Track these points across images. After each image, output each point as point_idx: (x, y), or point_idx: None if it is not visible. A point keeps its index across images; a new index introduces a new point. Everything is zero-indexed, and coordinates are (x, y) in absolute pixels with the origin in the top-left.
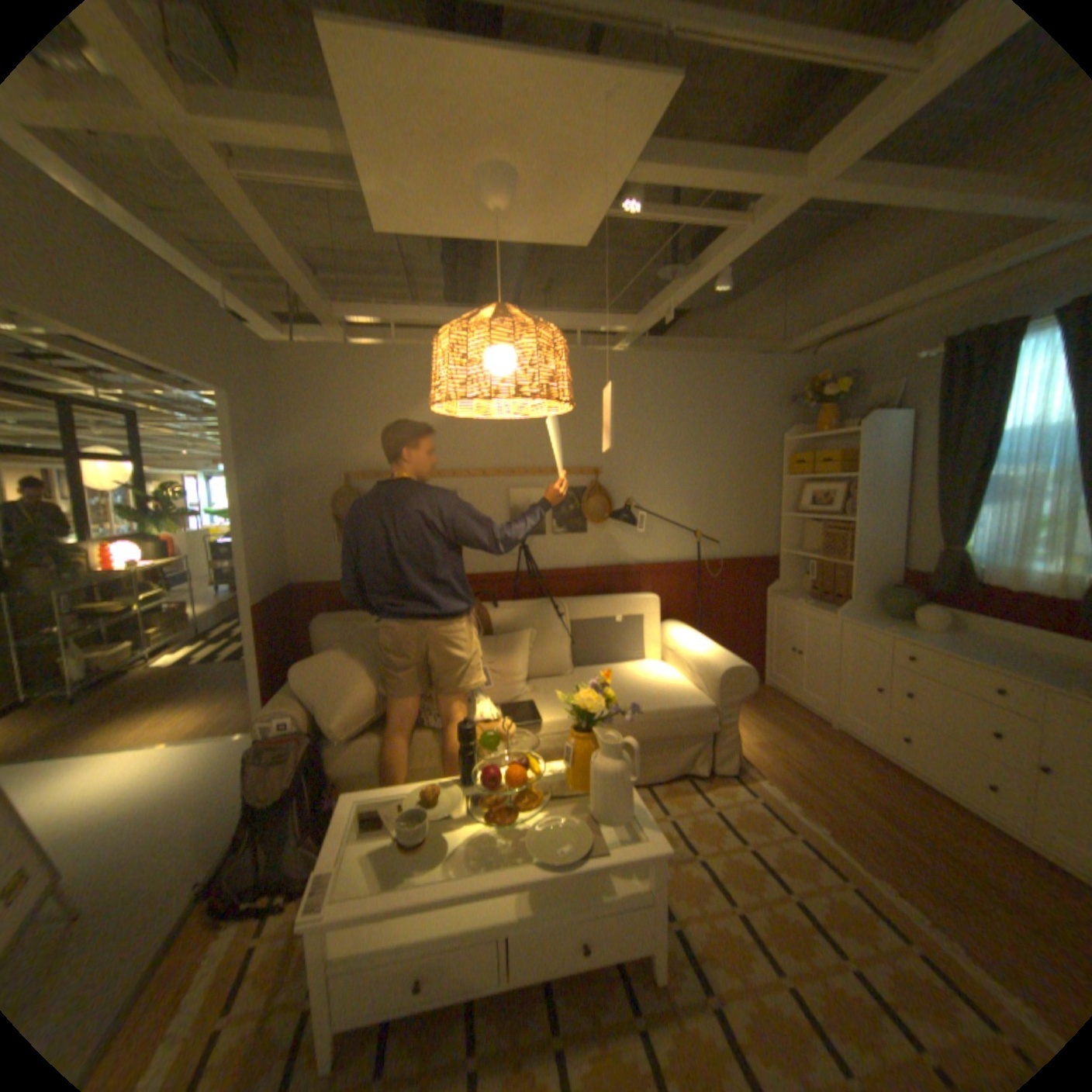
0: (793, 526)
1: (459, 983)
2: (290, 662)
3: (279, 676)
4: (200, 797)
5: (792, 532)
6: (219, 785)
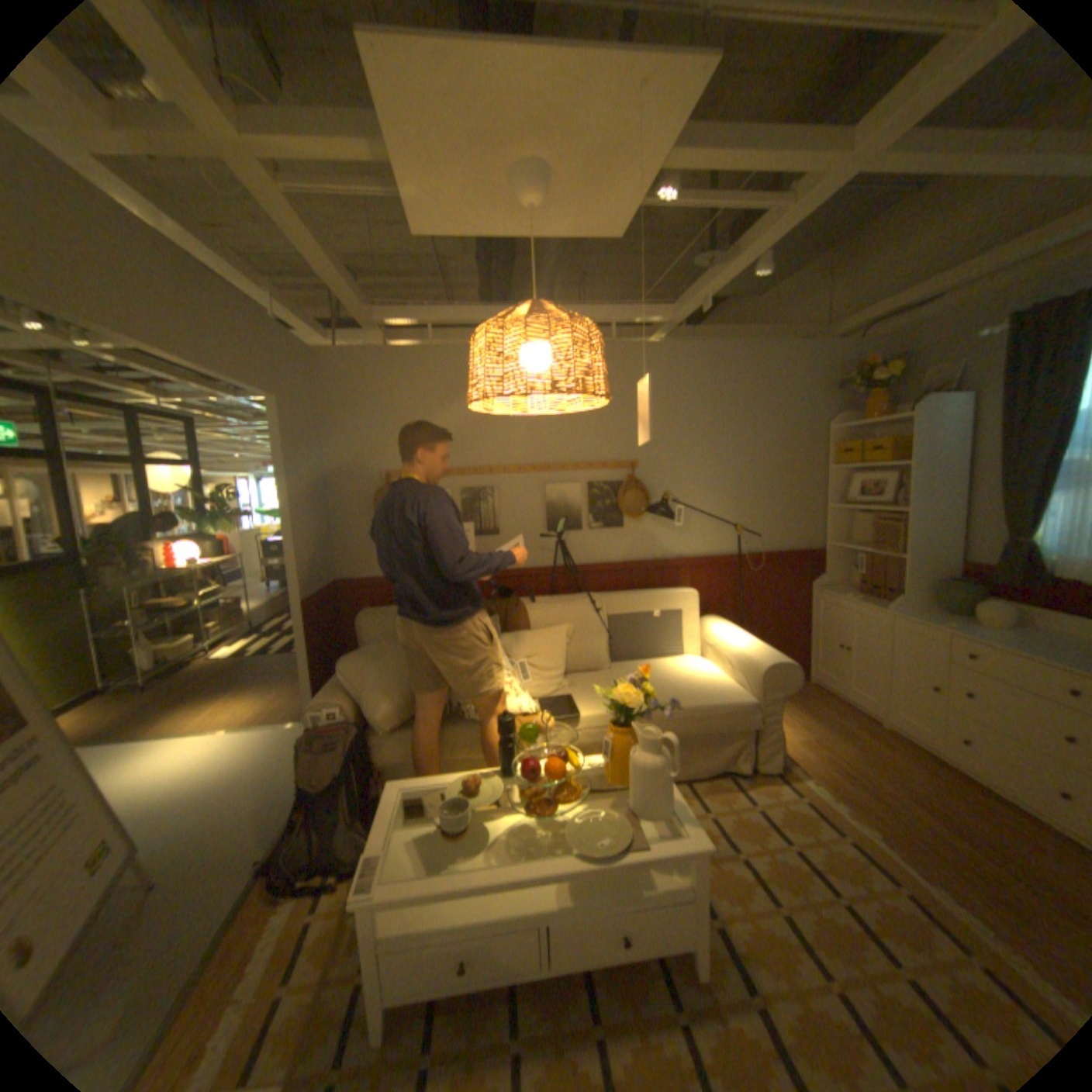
0: (840, 517)
1: (502, 967)
2: (337, 654)
3: (327, 668)
4: (257, 781)
5: (840, 524)
6: (274, 770)
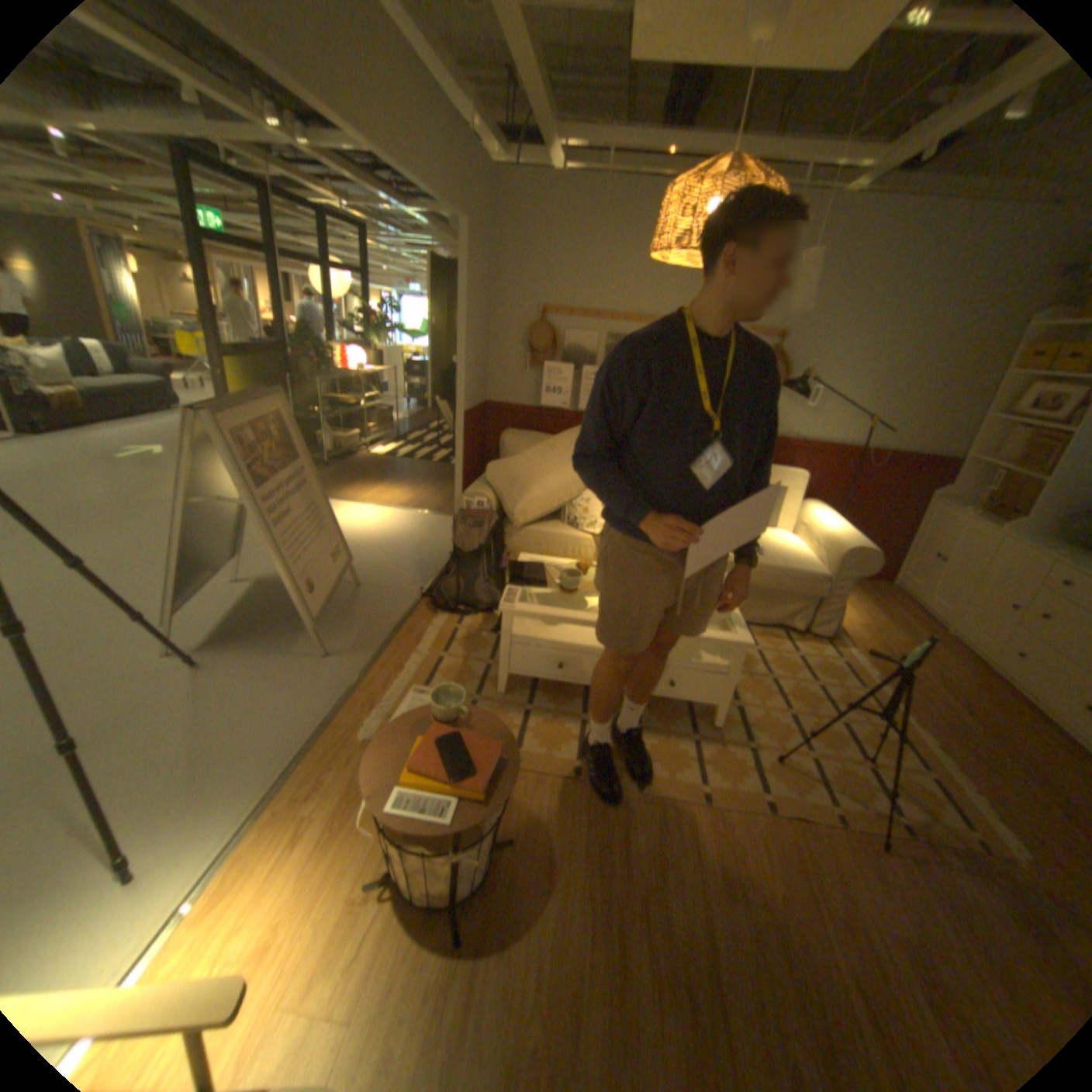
0: (996, 430)
1: (584, 674)
2: (479, 465)
3: (472, 473)
4: (415, 545)
5: (992, 437)
6: (426, 540)
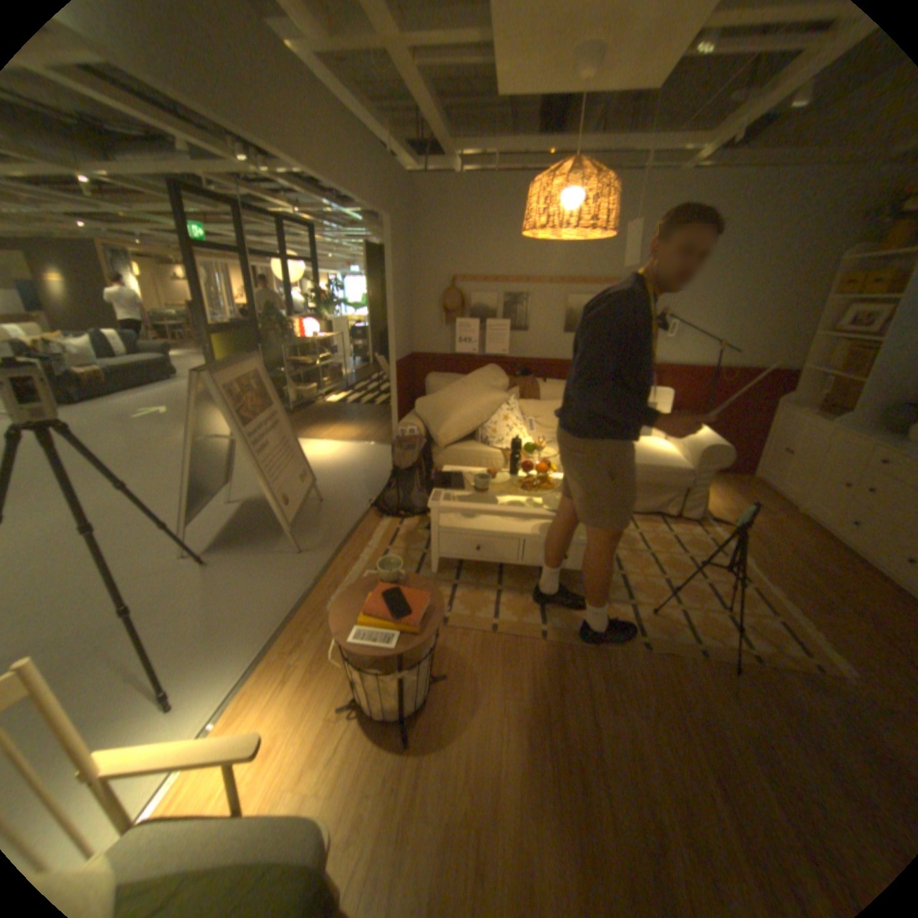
0: (824, 345)
1: (497, 554)
2: (410, 403)
3: (405, 409)
4: (364, 468)
5: (822, 351)
6: (372, 464)
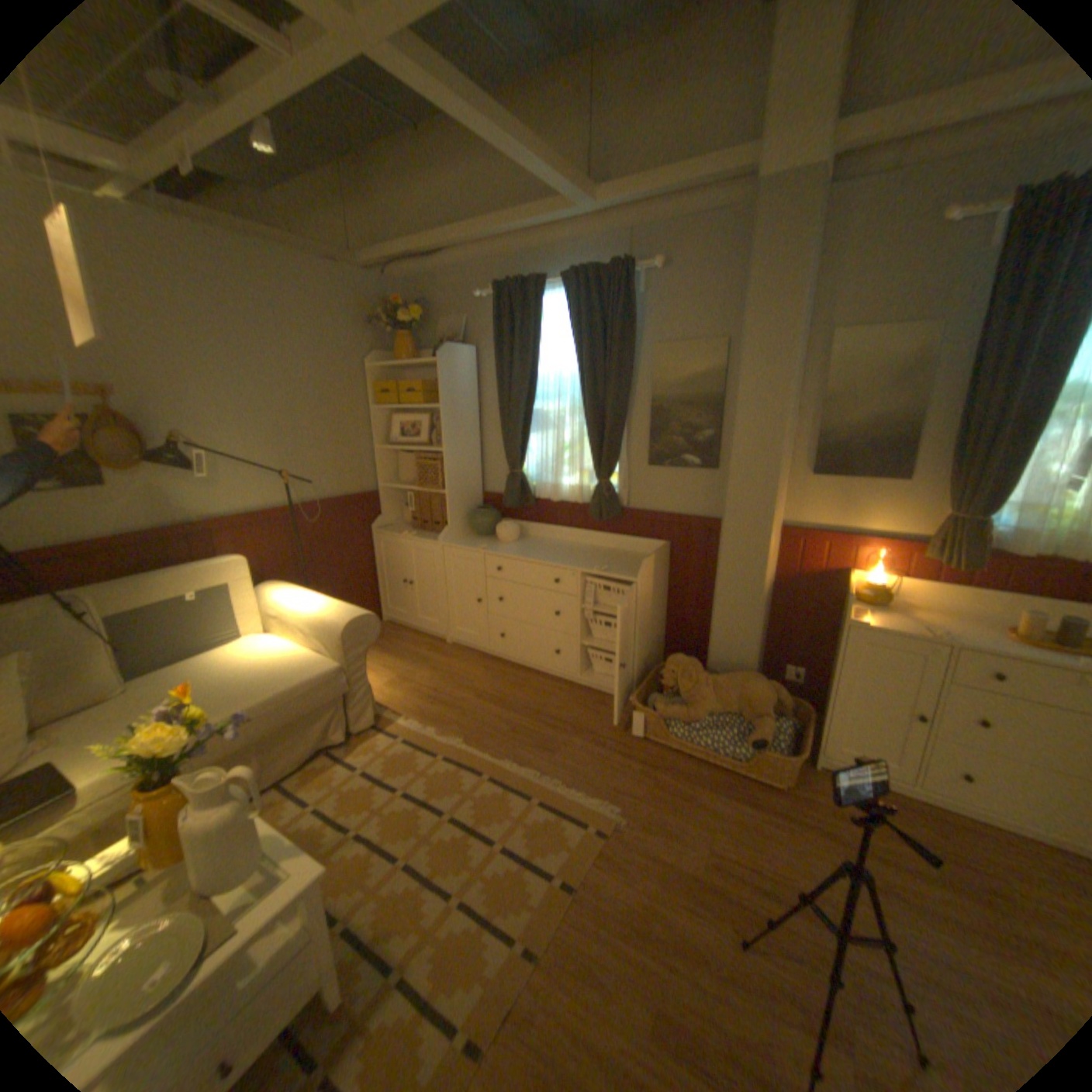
0: (387, 459)
1: None
2: None
3: None
4: None
5: (388, 466)
6: None
